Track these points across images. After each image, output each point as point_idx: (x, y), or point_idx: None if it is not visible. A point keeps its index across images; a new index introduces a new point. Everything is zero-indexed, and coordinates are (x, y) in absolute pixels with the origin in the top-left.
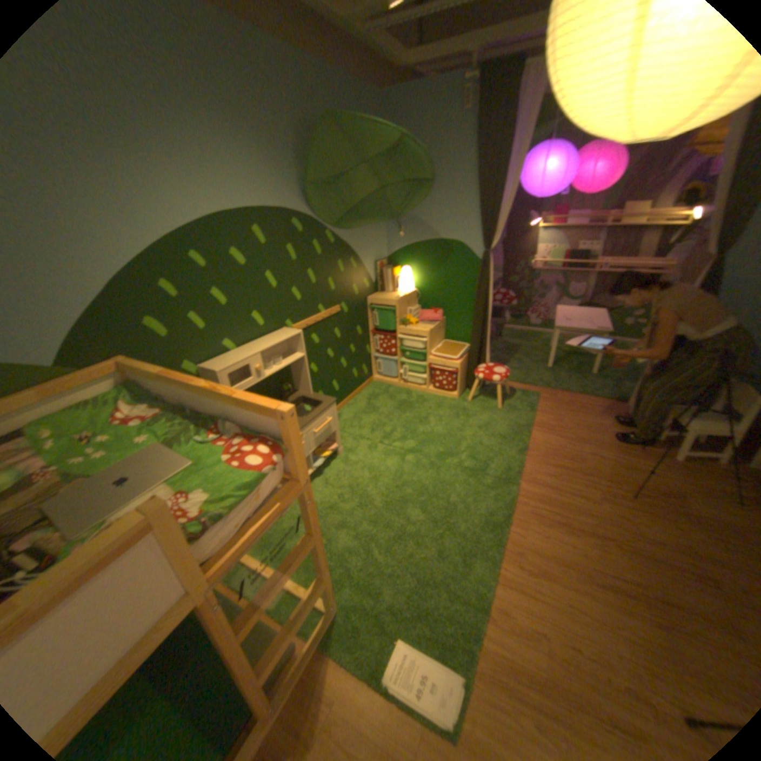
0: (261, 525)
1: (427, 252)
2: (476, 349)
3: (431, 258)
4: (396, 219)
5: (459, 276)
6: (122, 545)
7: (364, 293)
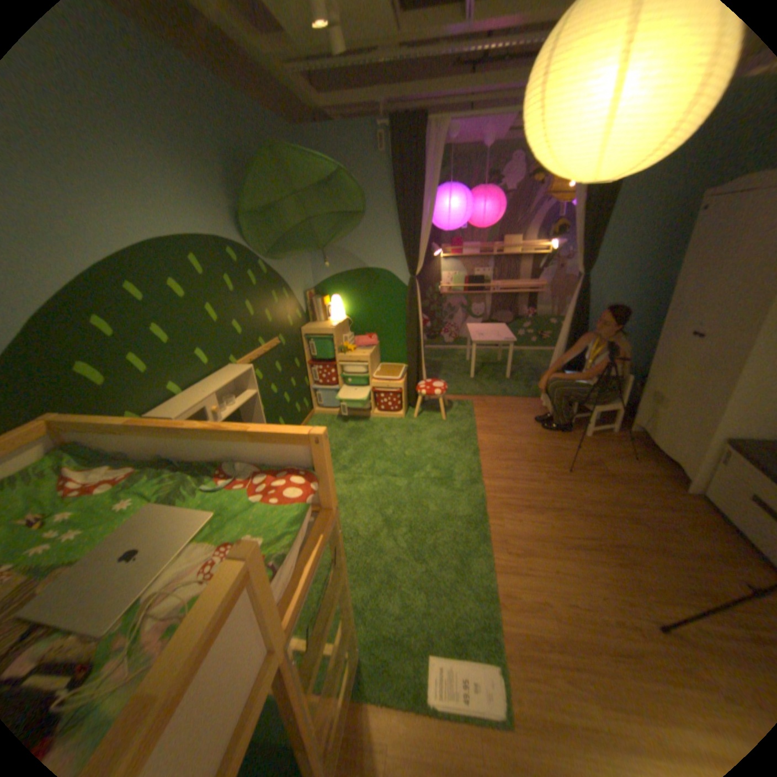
0: (311, 561)
1: (354, 281)
2: (414, 368)
3: (358, 287)
4: (319, 251)
5: (387, 302)
6: (228, 599)
7: (297, 324)
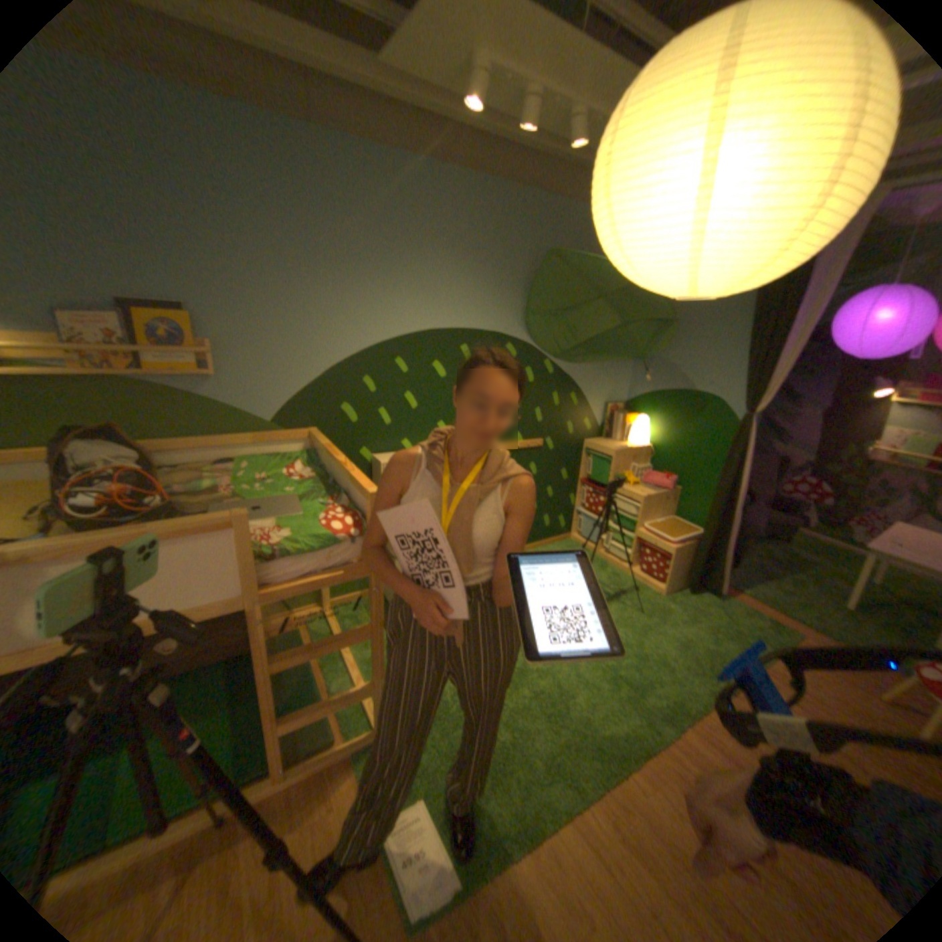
0: (319, 582)
1: (674, 405)
2: (709, 541)
3: (677, 413)
4: (645, 362)
5: (709, 441)
6: (209, 527)
7: (581, 435)
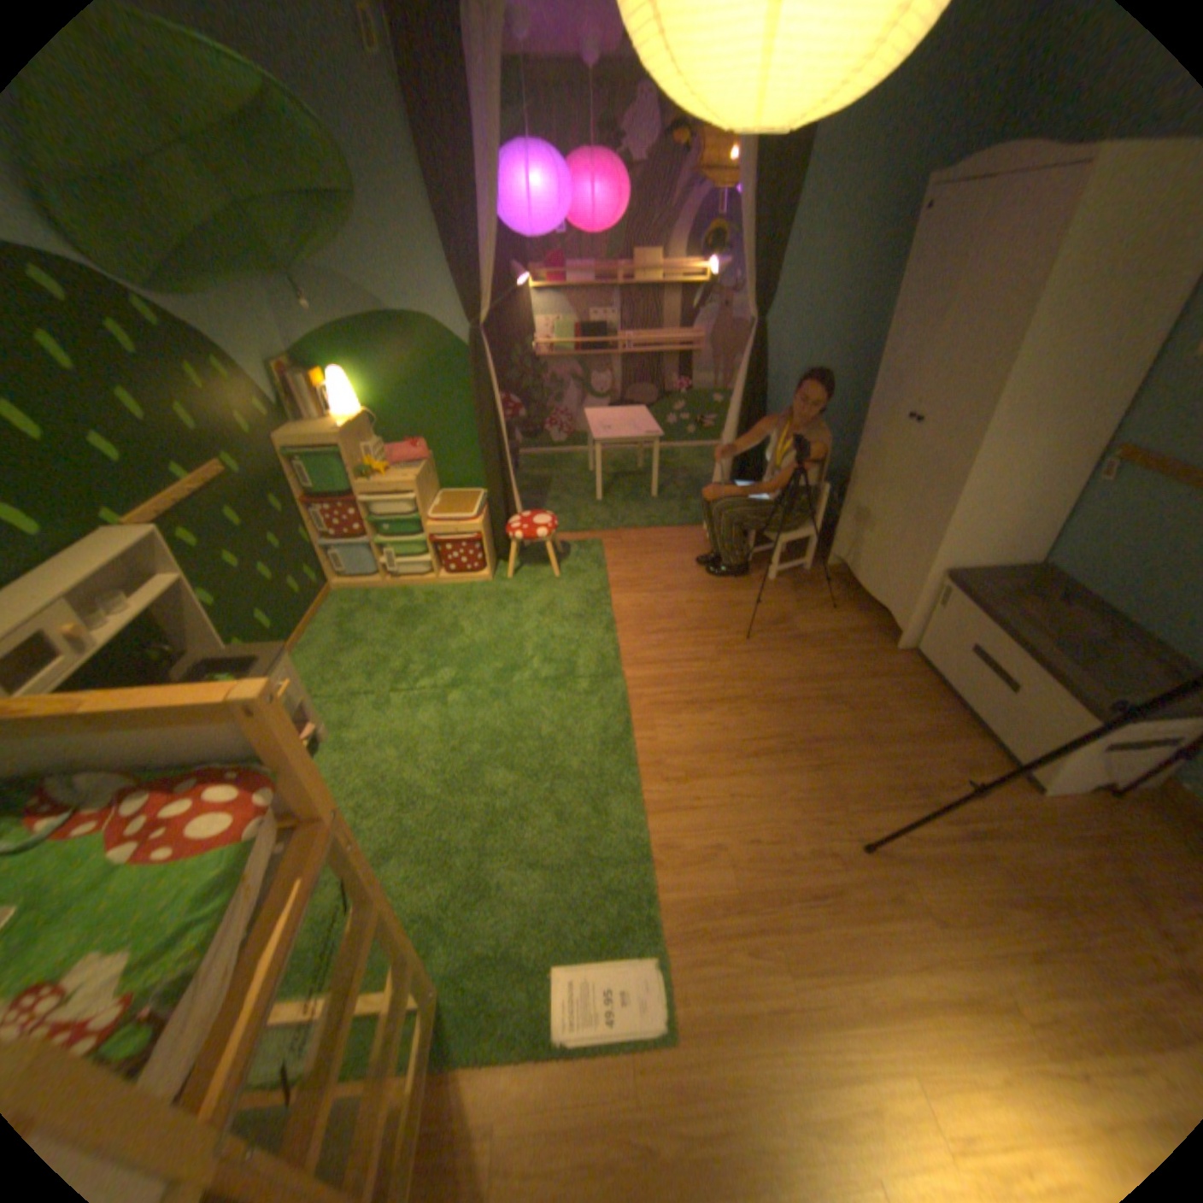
0: (277, 942)
1: (366, 338)
2: (499, 495)
3: (376, 348)
4: (283, 274)
5: (436, 377)
6: None
7: (260, 427)
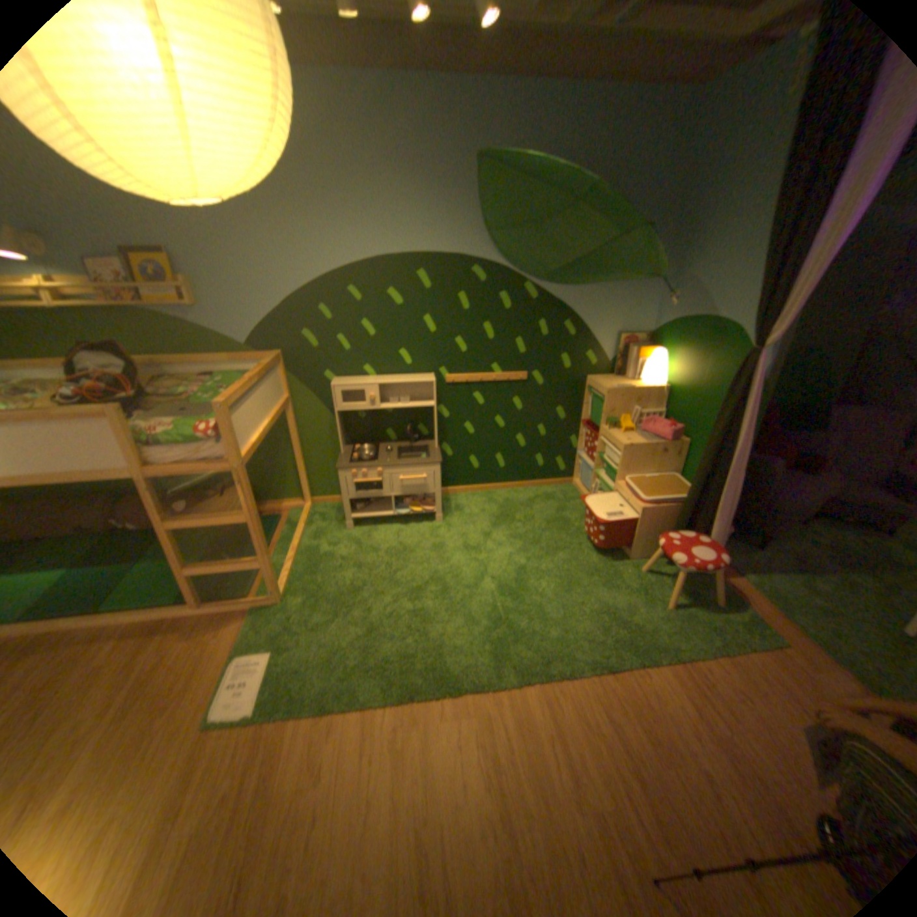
0: (186, 470)
1: (695, 334)
2: (690, 504)
3: (697, 344)
4: (674, 279)
5: (724, 382)
6: (88, 416)
7: (583, 369)
